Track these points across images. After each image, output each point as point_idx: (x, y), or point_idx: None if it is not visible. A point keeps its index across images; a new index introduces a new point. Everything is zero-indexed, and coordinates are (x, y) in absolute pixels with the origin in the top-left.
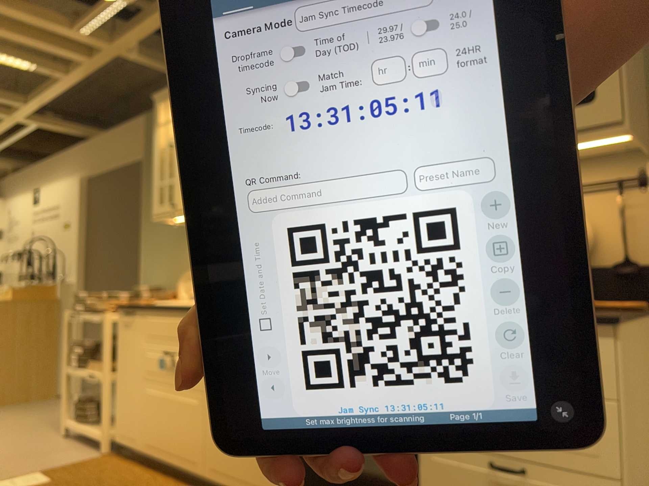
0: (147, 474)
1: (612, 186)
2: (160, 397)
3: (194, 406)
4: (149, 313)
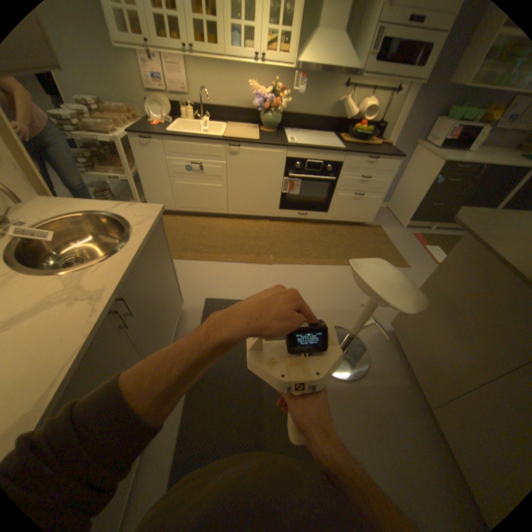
0: (186, 218)
1: (390, 89)
2: (191, 185)
3: (221, 188)
4: (169, 139)
